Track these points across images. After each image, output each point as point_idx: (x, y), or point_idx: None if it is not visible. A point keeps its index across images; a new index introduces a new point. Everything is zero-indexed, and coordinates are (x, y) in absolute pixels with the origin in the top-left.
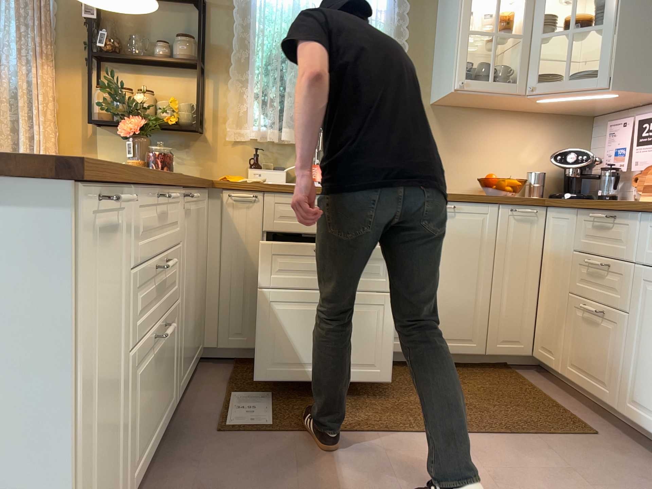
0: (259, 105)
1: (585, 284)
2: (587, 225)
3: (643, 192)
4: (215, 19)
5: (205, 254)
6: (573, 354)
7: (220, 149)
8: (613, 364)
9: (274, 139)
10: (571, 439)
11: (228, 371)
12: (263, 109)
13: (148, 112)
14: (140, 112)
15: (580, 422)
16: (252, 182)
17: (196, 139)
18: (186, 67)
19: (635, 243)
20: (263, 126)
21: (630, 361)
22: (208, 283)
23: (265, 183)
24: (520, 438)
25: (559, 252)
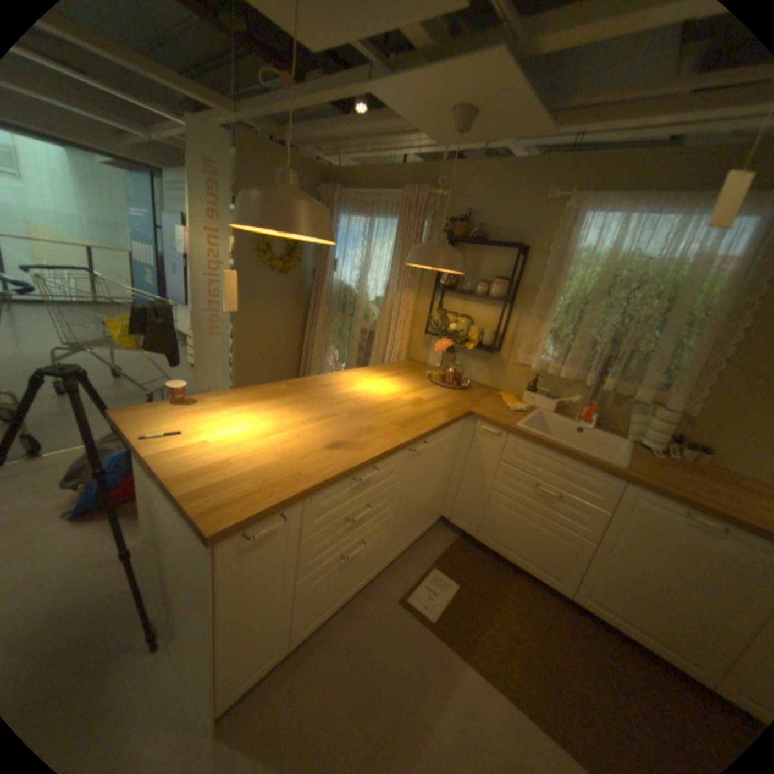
0: (548, 341)
1: None
2: None
3: None
4: (533, 260)
5: (456, 459)
6: None
7: (510, 367)
8: None
9: (554, 373)
10: None
11: (451, 542)
12: (554, 343)
13: (457, 335)
14: (452, 335)
15: None
16: (506, 418)
17: (493, 355)
18: (499, 299)
19: None
20: (550, 357)
21: None
22: (455, 477)
23: (514, 424)
24: None
25: None
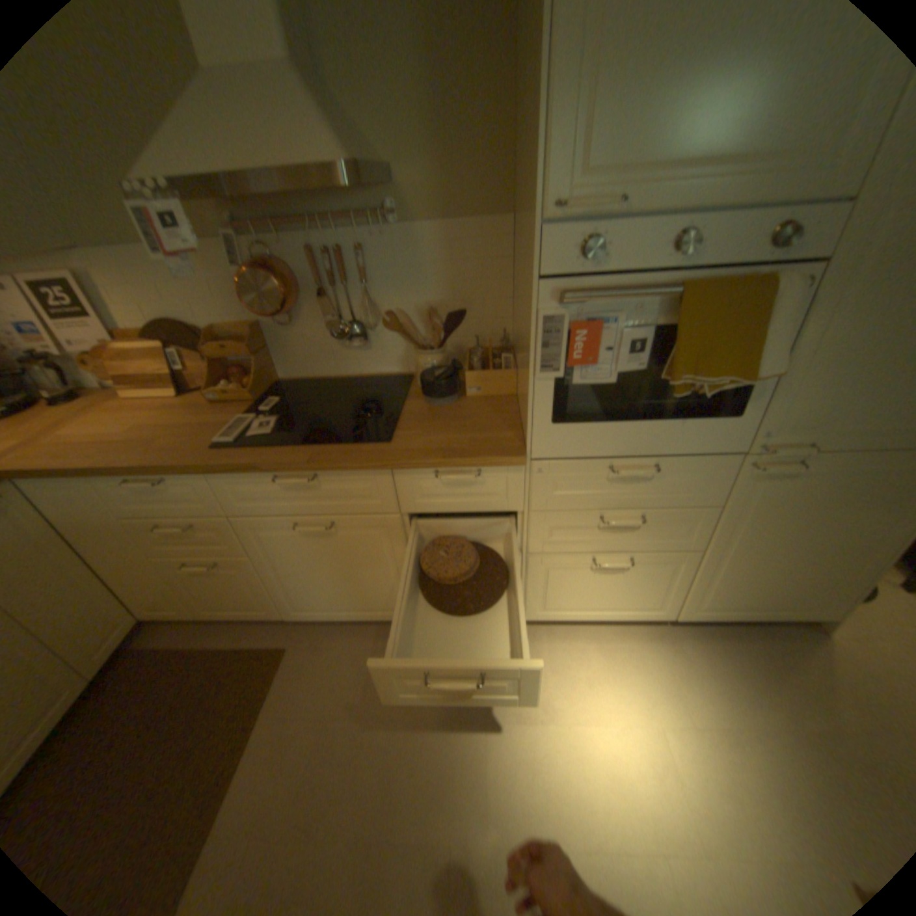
0: None
1: (164, 545)
2: (114, 490)
3: (108, 381)
4: None
5: None
6: (197, 602)
7: None
8: (254, 594)
9: None
10: (277, 681)
11: None
12: None
13: None
14: None
15: (259, 650)
16: None
17: None
18: None
19: (211, 499)
20: None
21: (273, 586)
22: None
23: None
24: (251, 741)
25: (89, 524)
